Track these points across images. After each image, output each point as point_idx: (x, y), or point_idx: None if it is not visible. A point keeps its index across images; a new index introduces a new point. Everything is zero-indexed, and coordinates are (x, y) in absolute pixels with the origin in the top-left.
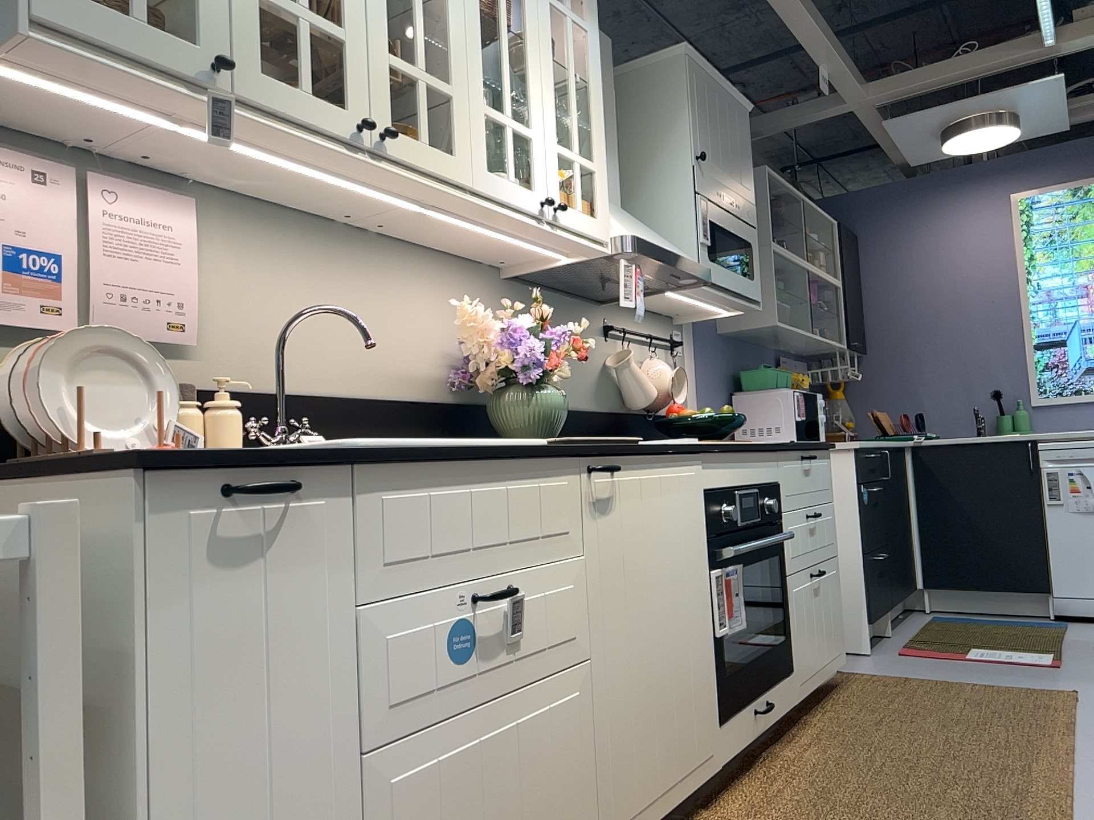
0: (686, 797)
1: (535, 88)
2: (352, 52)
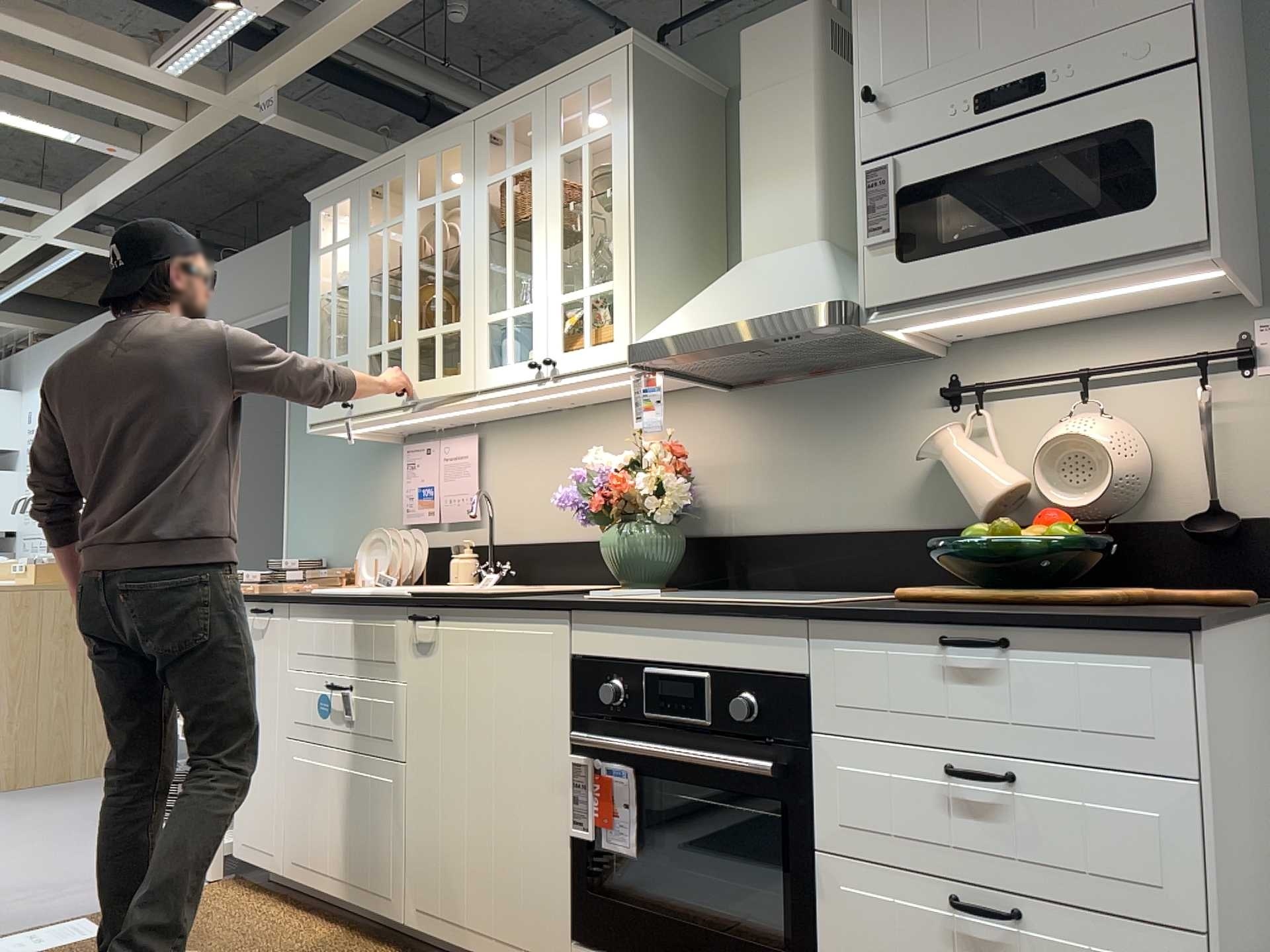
0: None
1: (536, 259)
2: (404, 348)
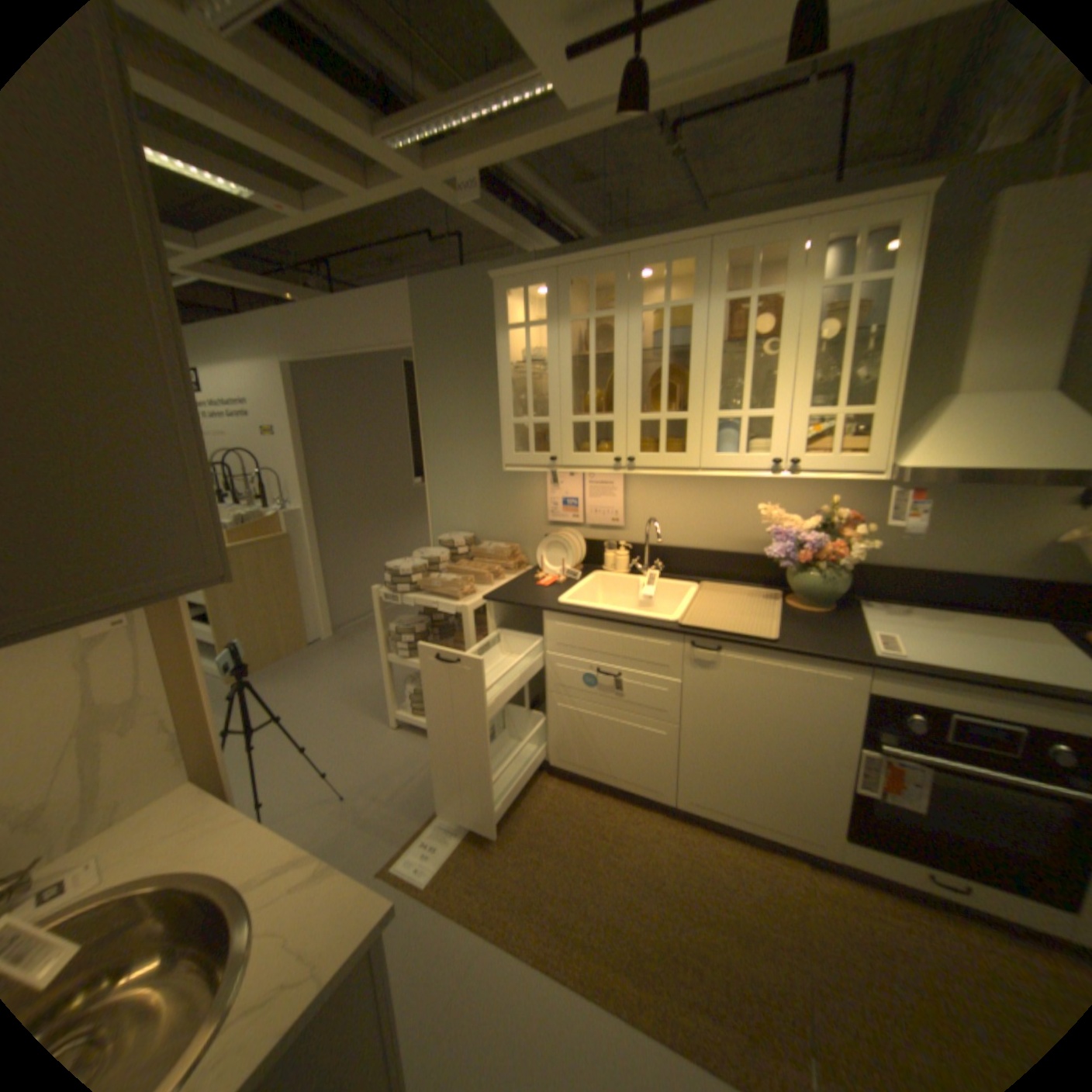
0: (779, 844)
1: (784, 376)
2: (617, 425)
